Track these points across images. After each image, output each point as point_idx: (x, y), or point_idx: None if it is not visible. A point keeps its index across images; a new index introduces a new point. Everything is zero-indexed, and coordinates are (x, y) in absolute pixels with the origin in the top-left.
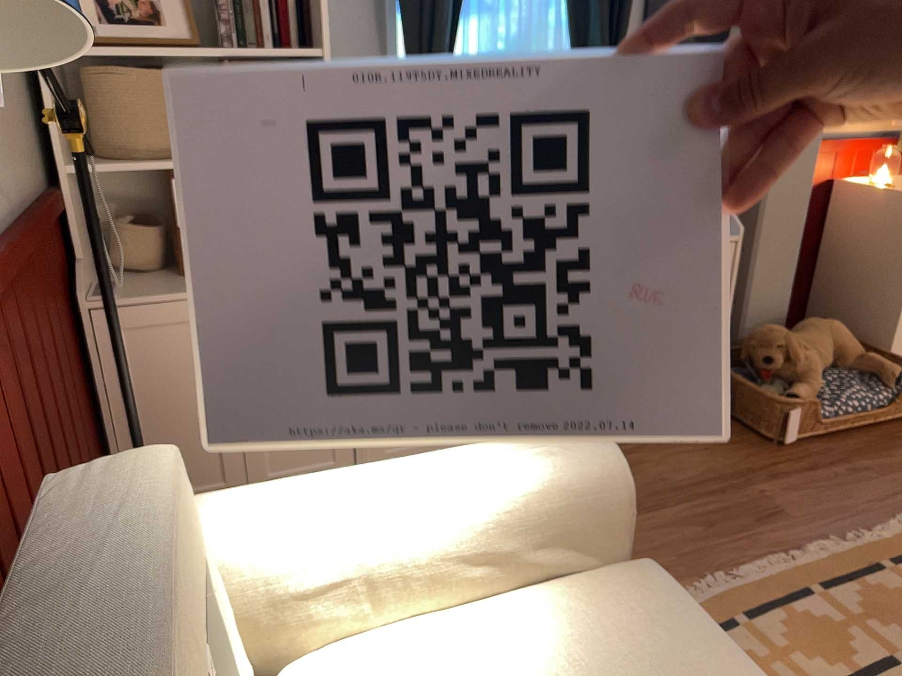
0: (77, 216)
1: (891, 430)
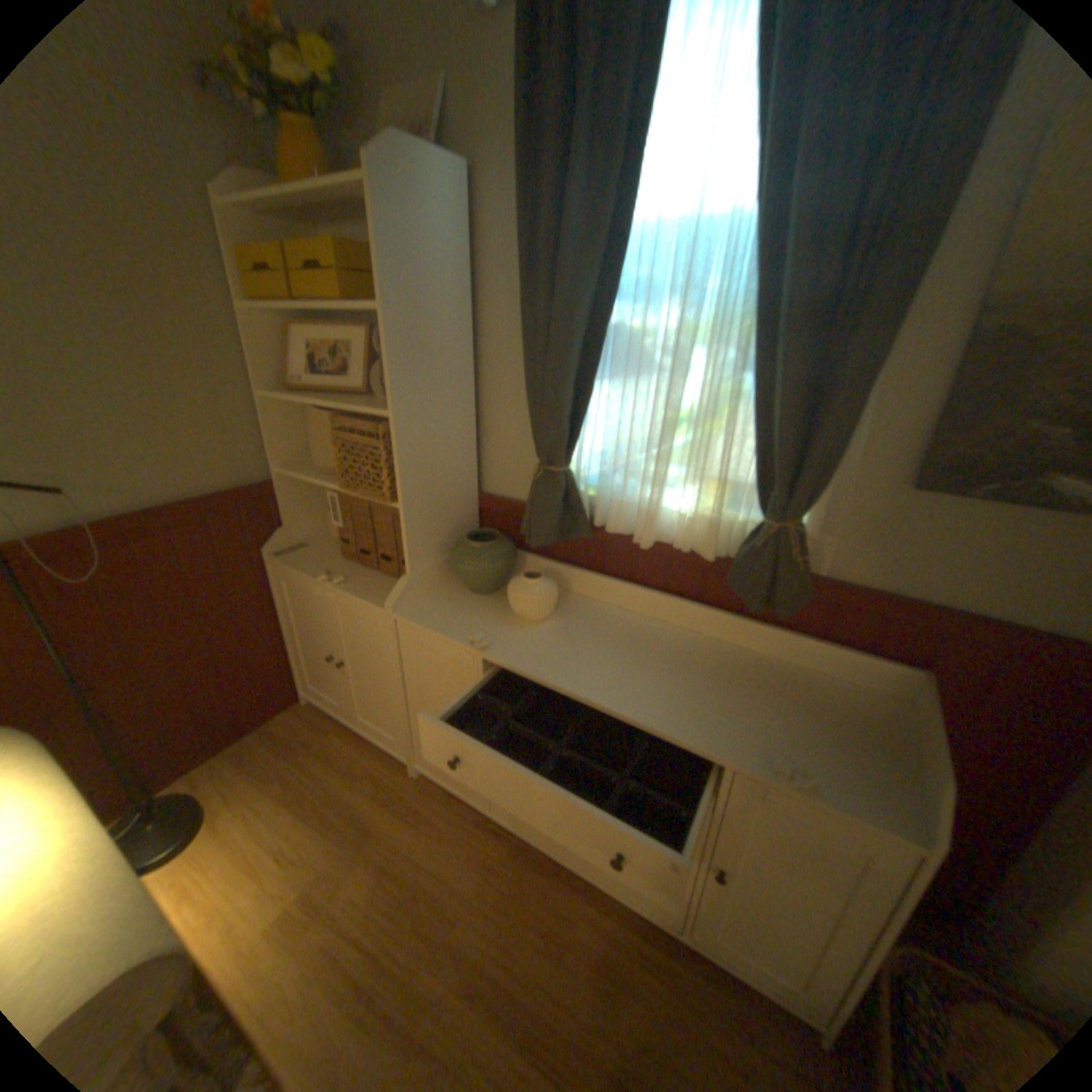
0: (292, 497)
1: None
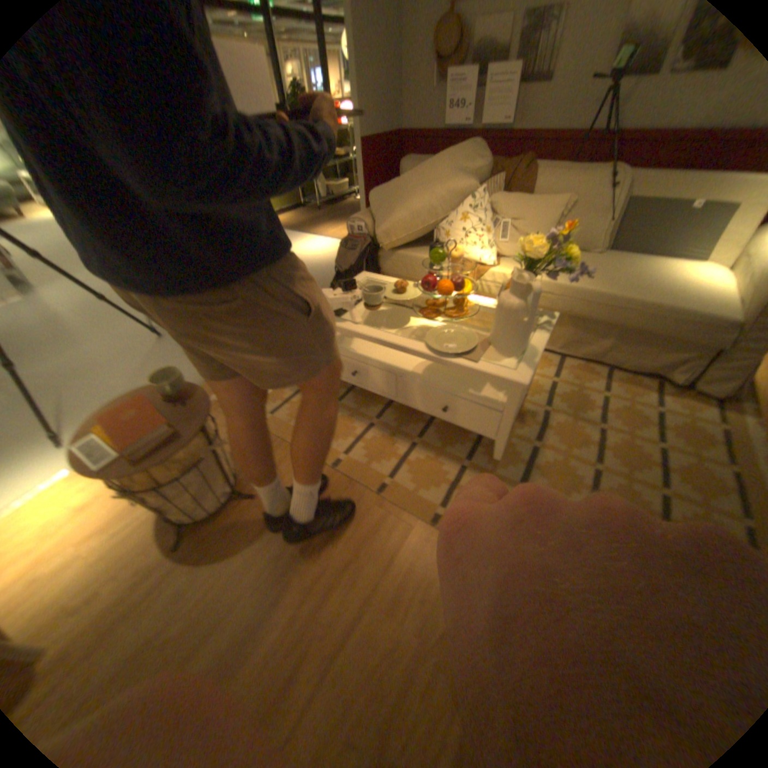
0: None
1: None
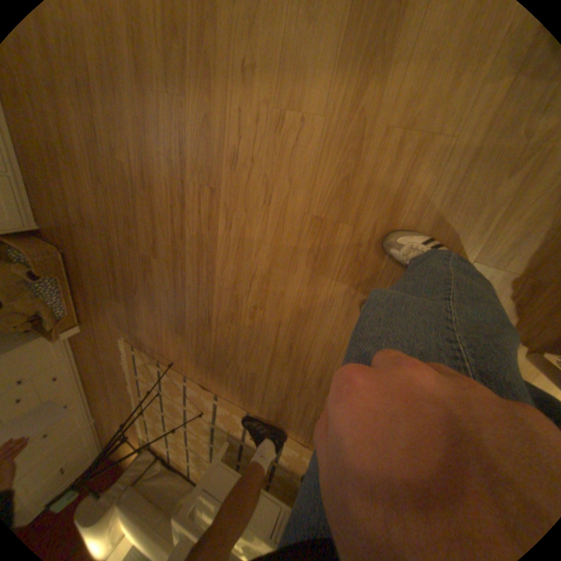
0: None
1: (67, 274)
